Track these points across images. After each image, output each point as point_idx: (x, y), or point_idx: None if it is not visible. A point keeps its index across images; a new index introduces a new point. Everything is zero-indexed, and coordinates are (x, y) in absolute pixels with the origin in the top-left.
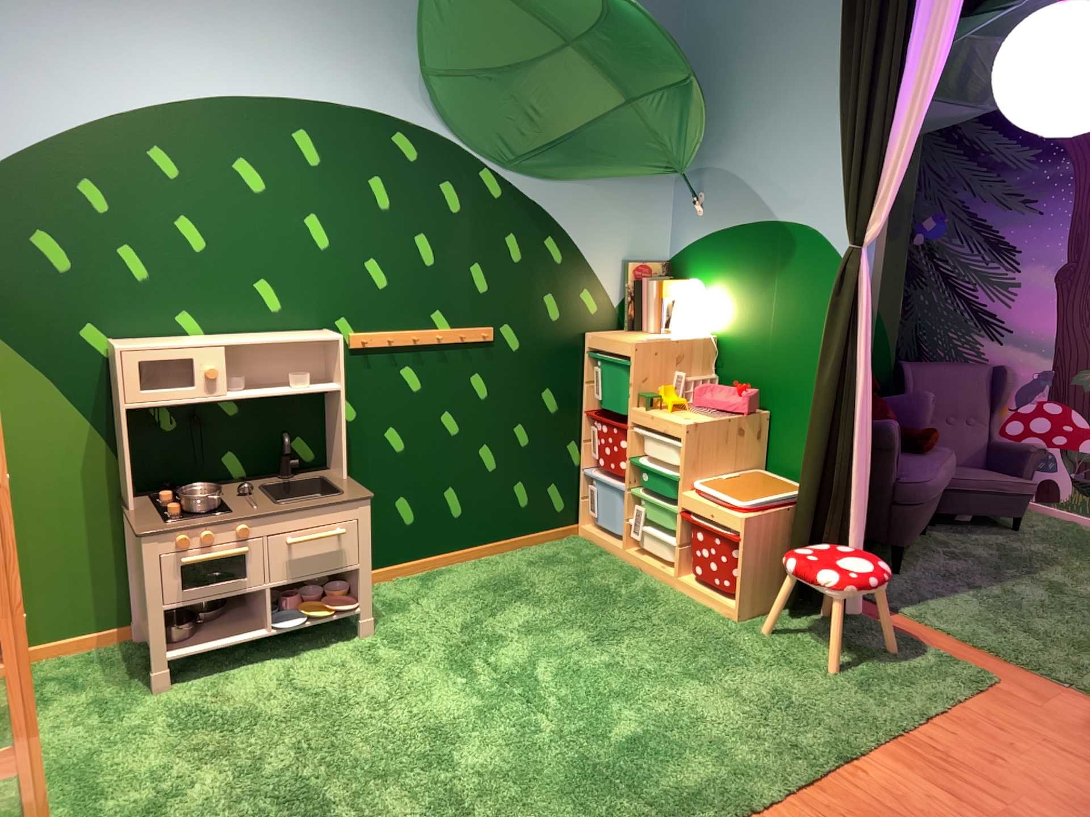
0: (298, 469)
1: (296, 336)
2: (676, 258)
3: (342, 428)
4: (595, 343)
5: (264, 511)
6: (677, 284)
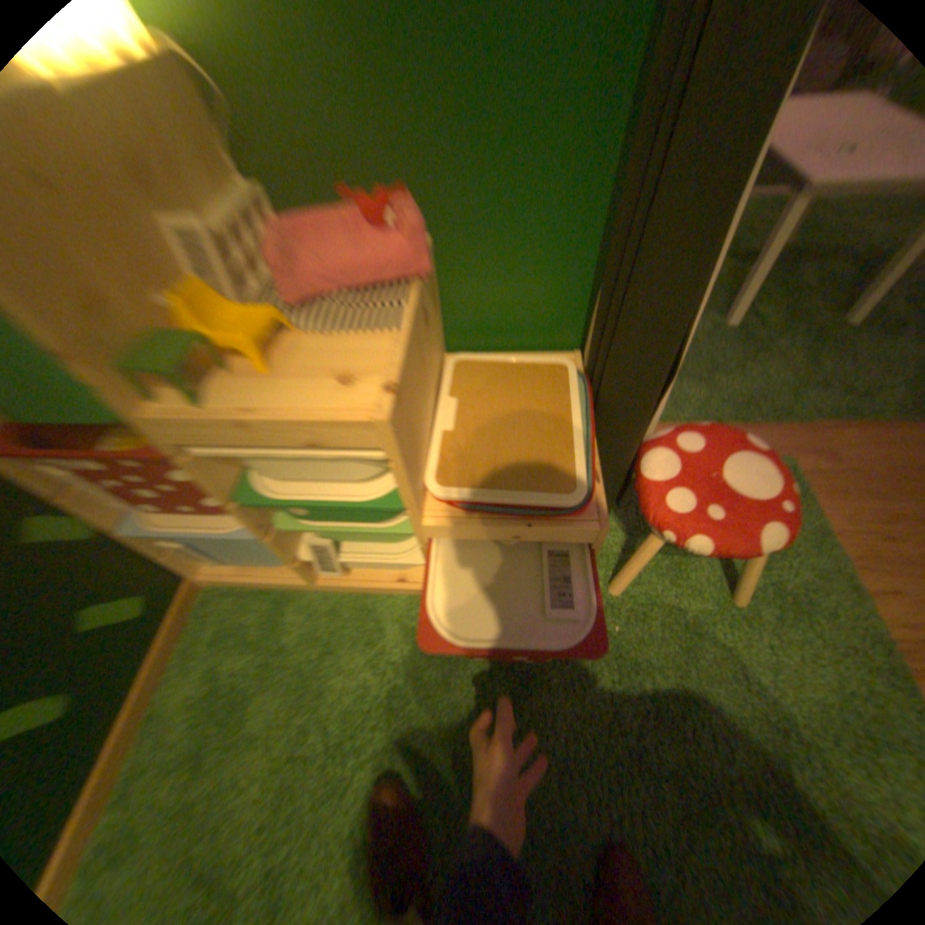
0: None
1: None
2: None
3: None
4: None
5: None
6: None
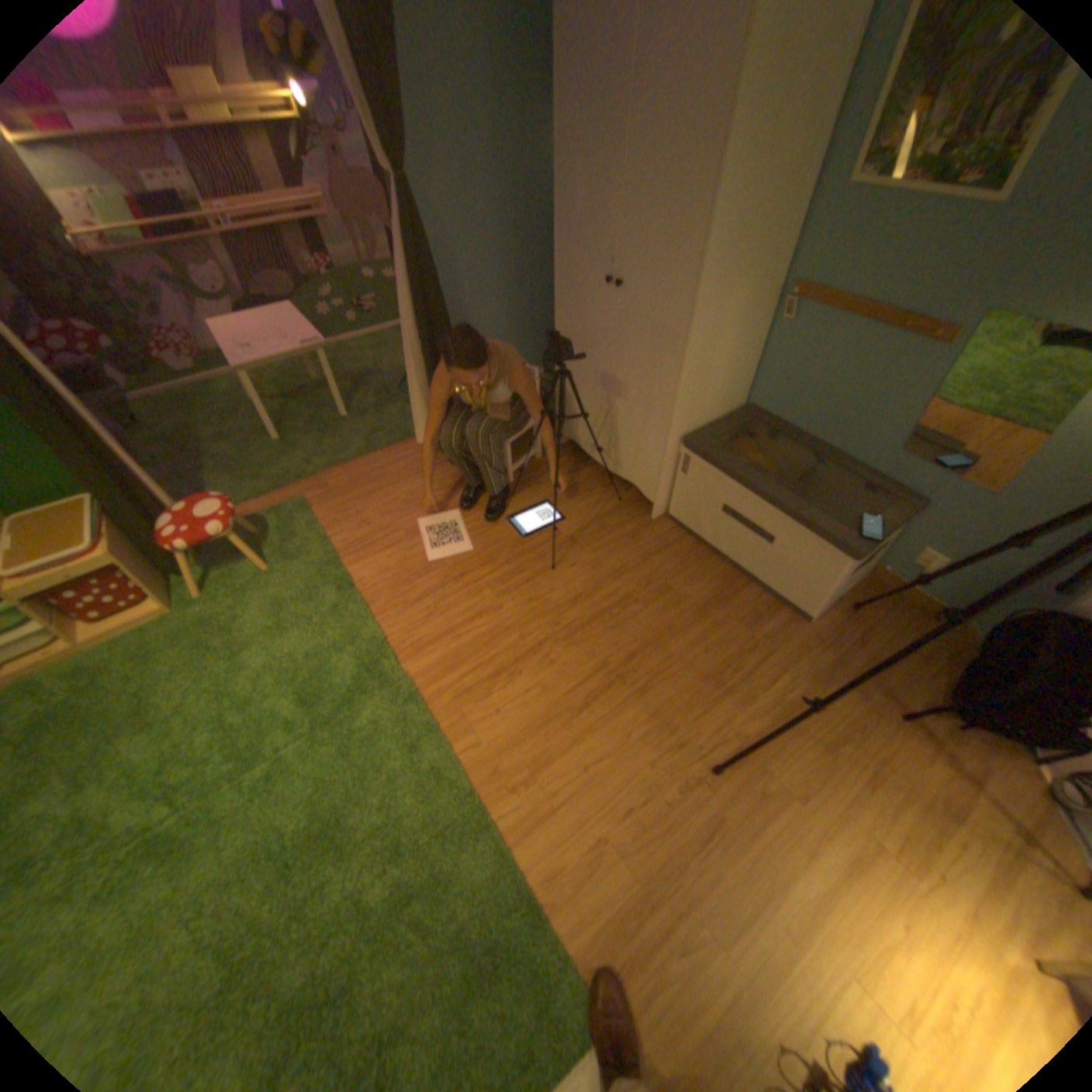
0: None
1: None
2: None
3: None
4: None
5: None
6: None
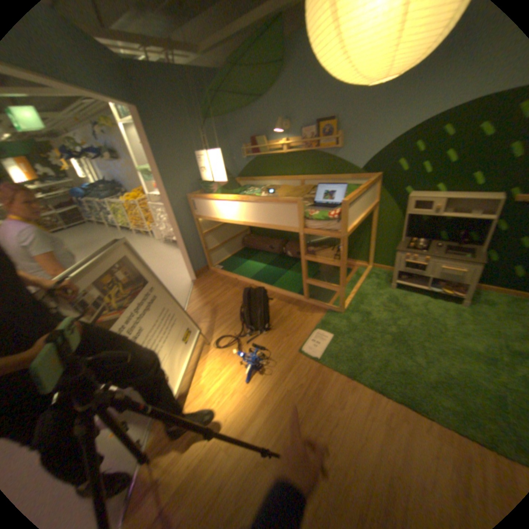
0: (469, 243)
1: (480, 197)
2: None
3: (489, 234)
4: None
5: (437, 255)
6: None
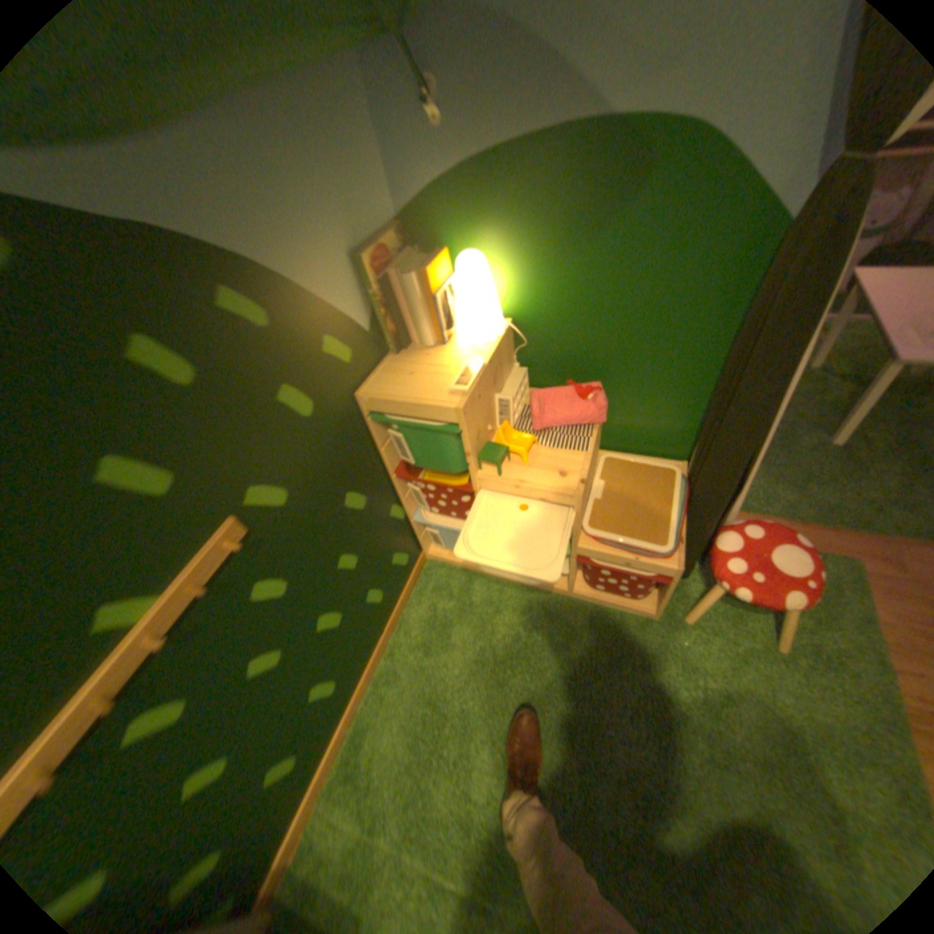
0: None
1: None
2: (410, 213)
3: None
4: (378, 406)
5: None
6: (440, 264)
